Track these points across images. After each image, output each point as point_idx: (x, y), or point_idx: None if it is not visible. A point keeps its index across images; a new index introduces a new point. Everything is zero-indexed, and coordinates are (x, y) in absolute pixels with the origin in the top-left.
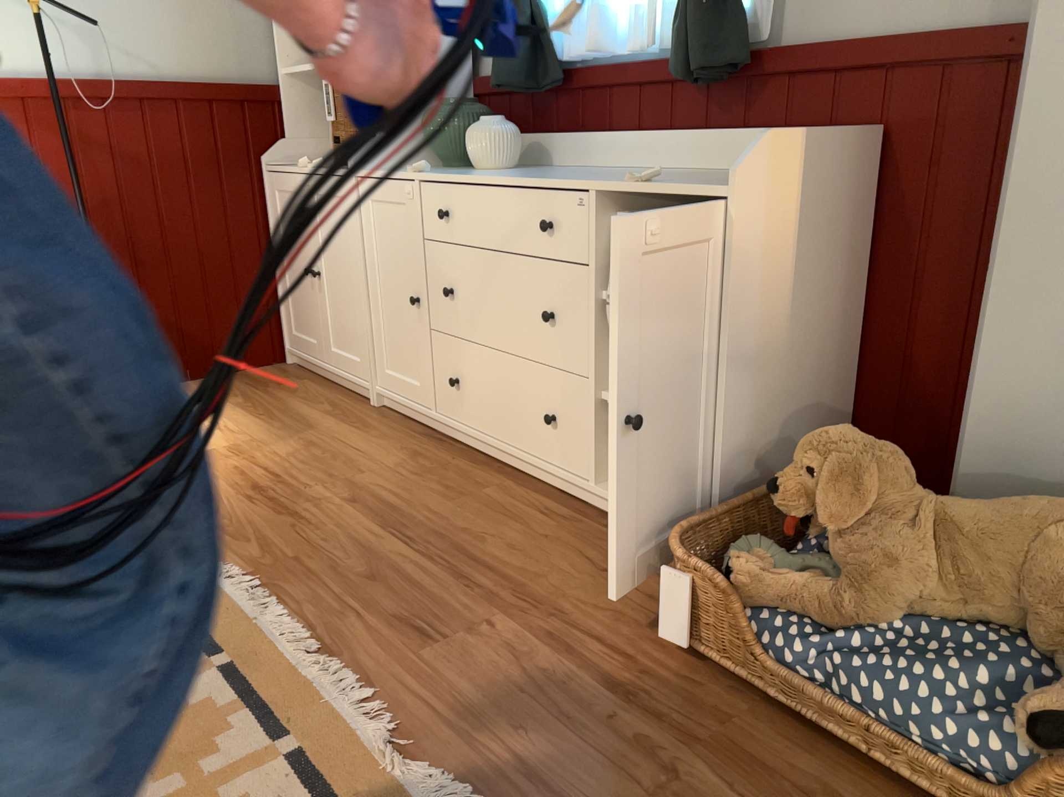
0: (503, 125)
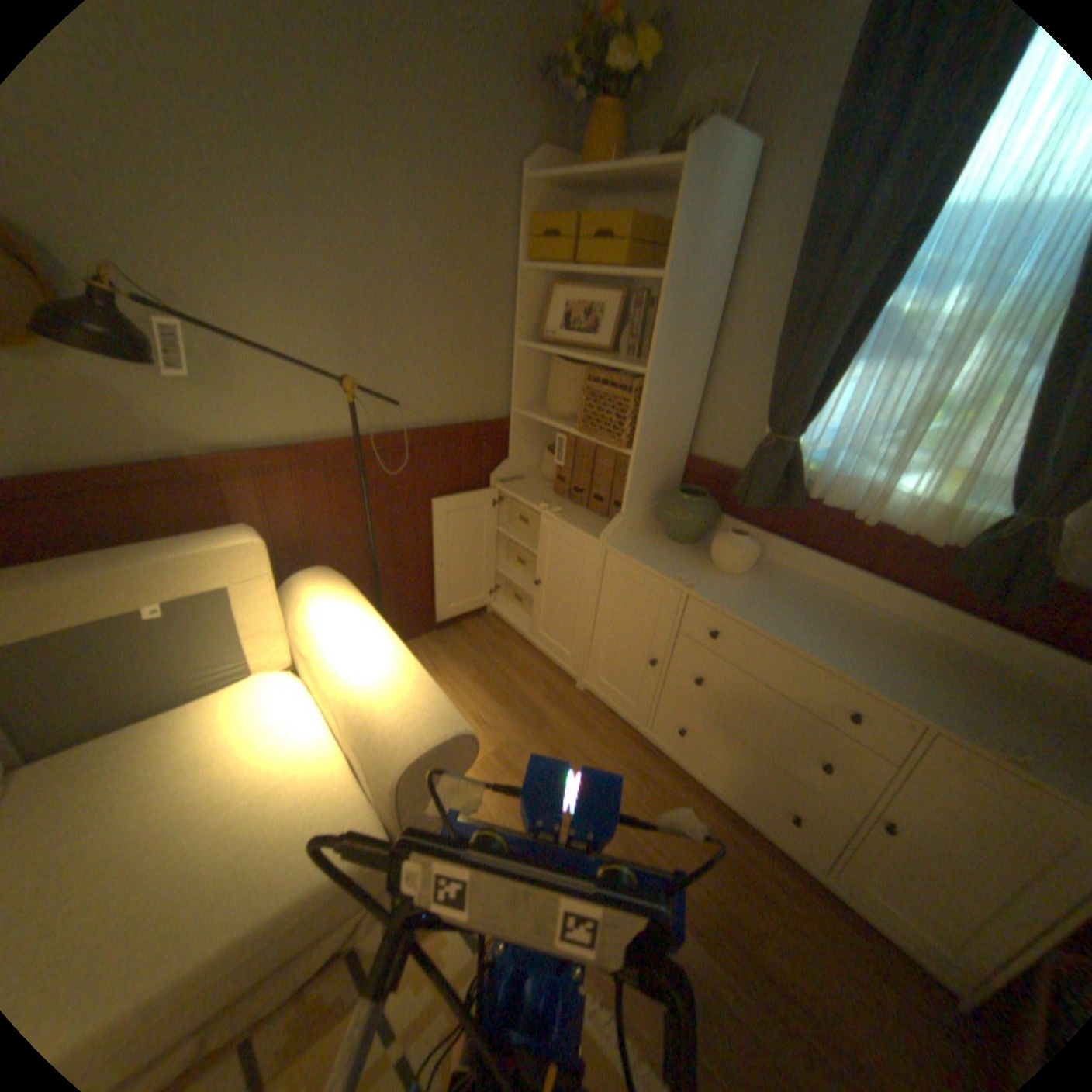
0: (754, 543)
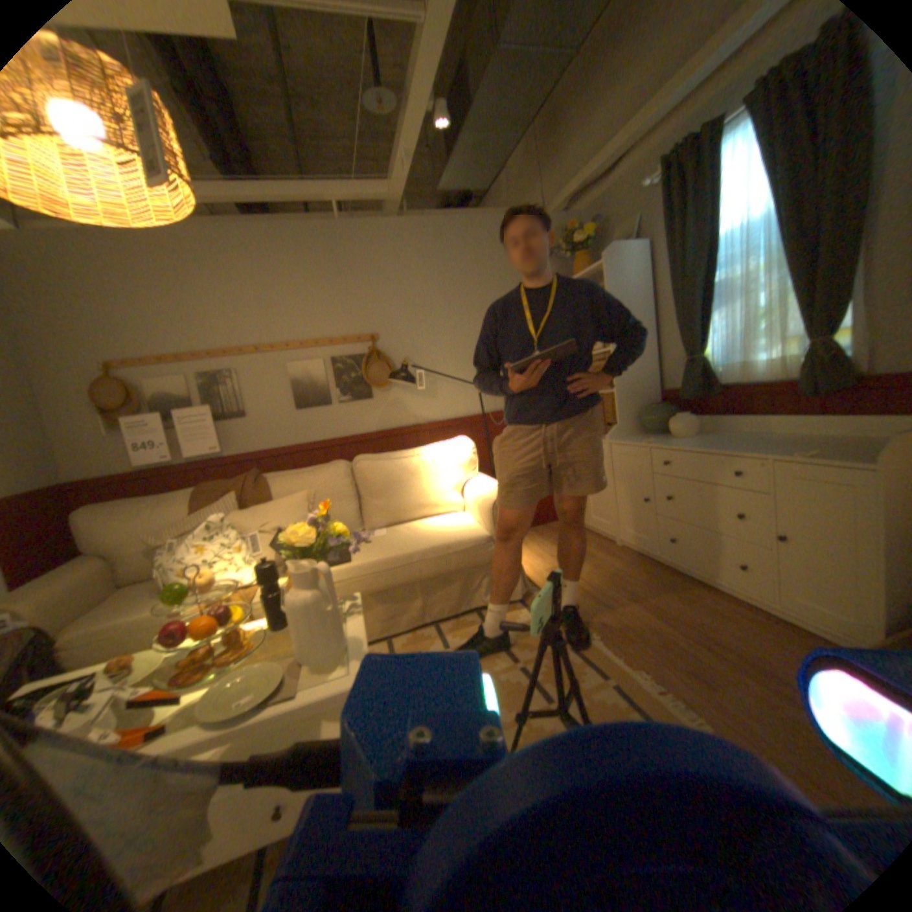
0: (691, 416)
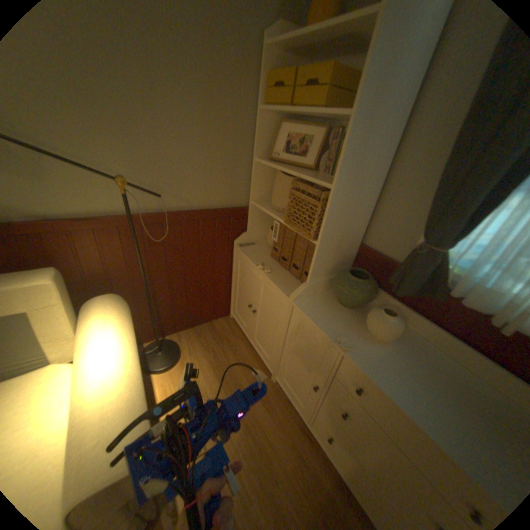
0: (401, 323)
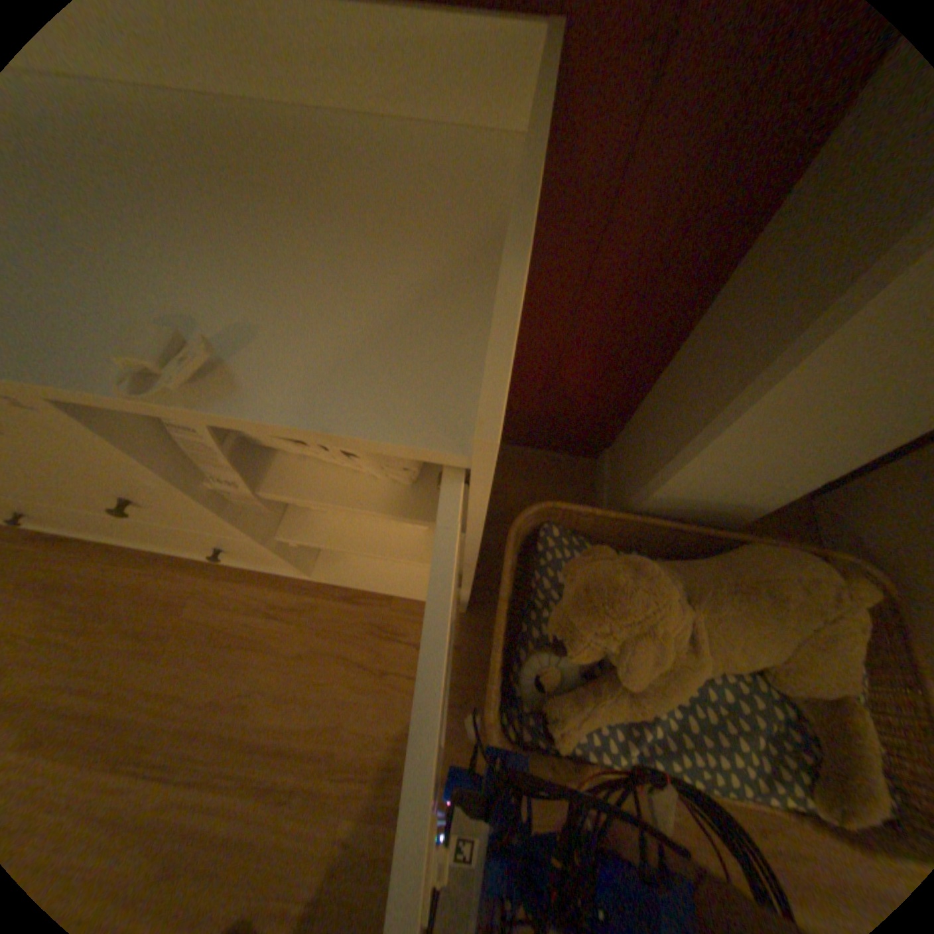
0: None
